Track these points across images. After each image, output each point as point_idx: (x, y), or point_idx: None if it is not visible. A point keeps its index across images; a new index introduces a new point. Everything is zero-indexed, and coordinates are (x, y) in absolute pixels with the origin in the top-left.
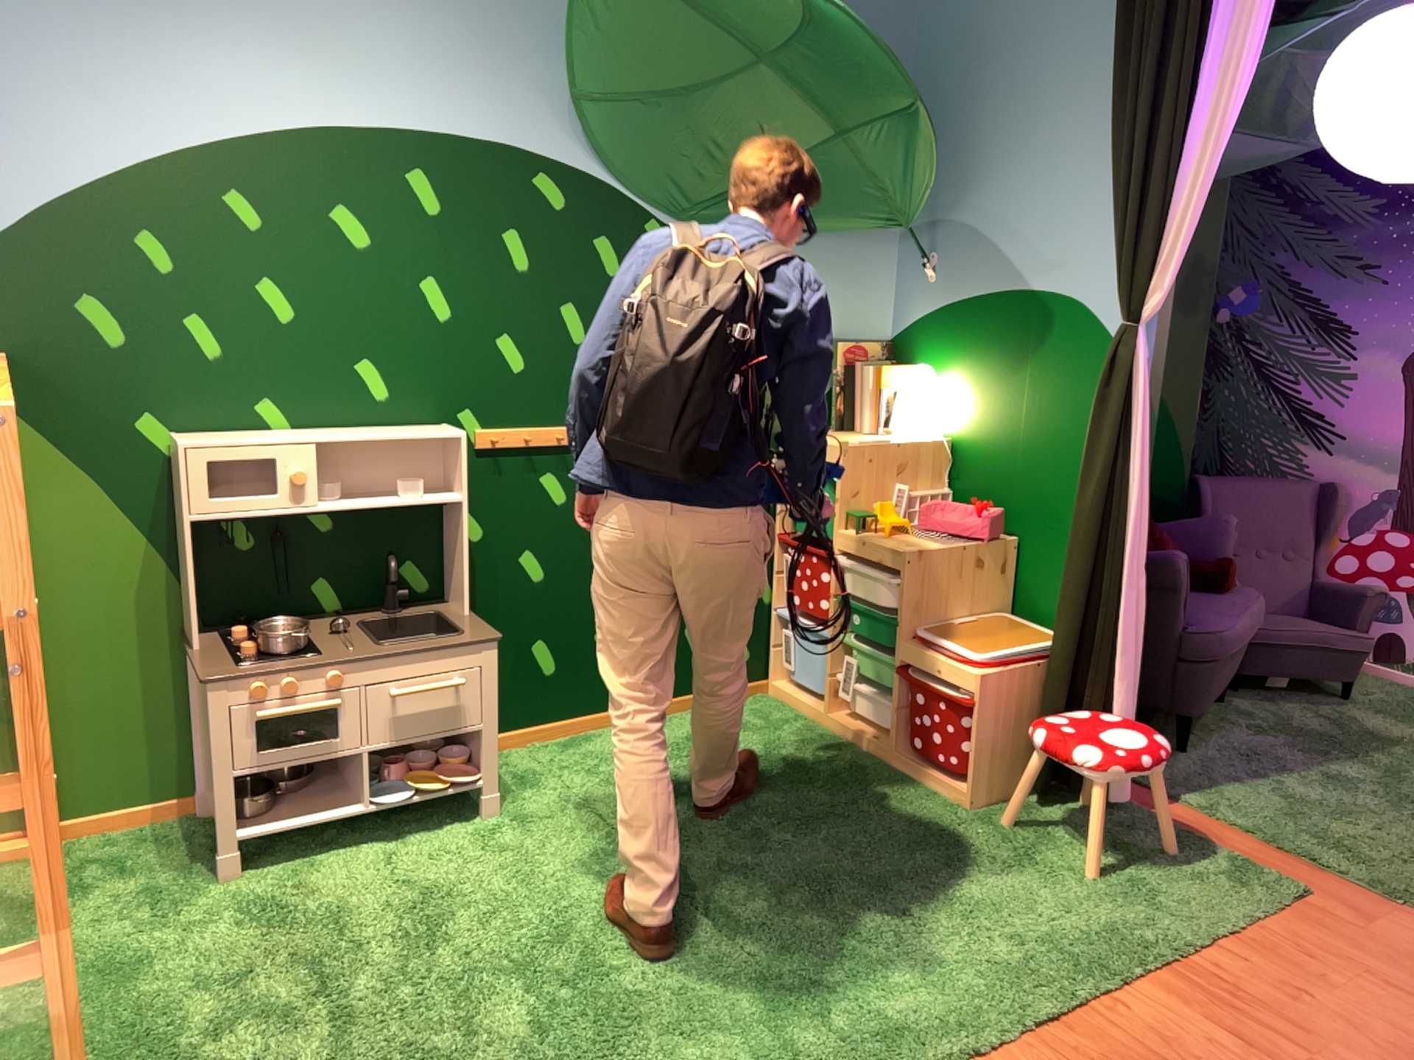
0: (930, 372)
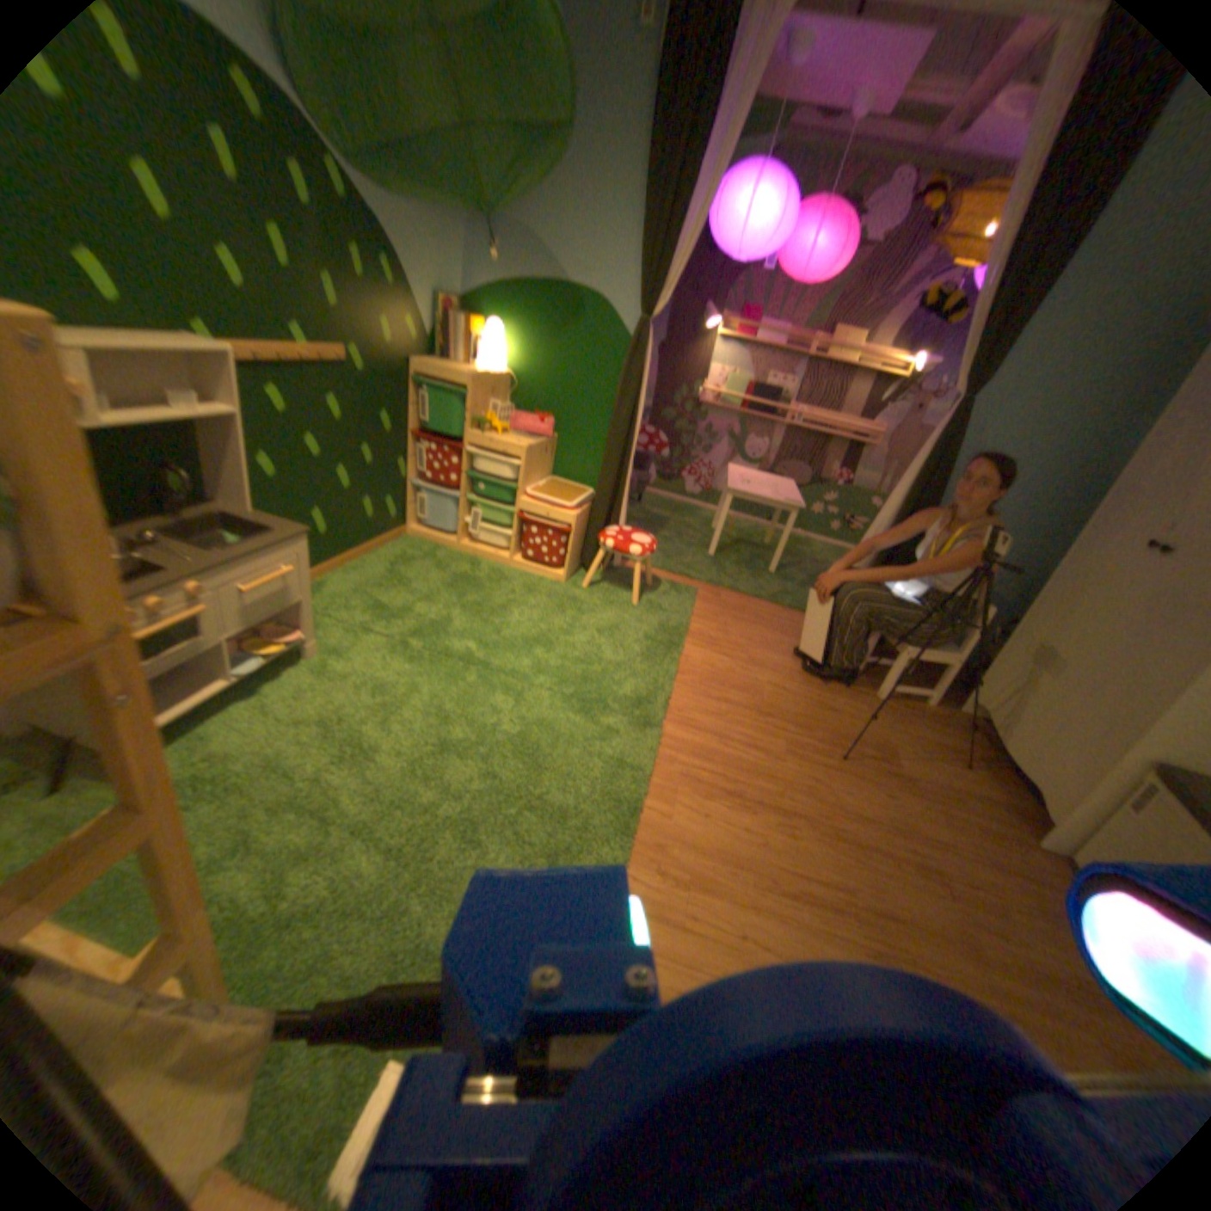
0: (495, 324)
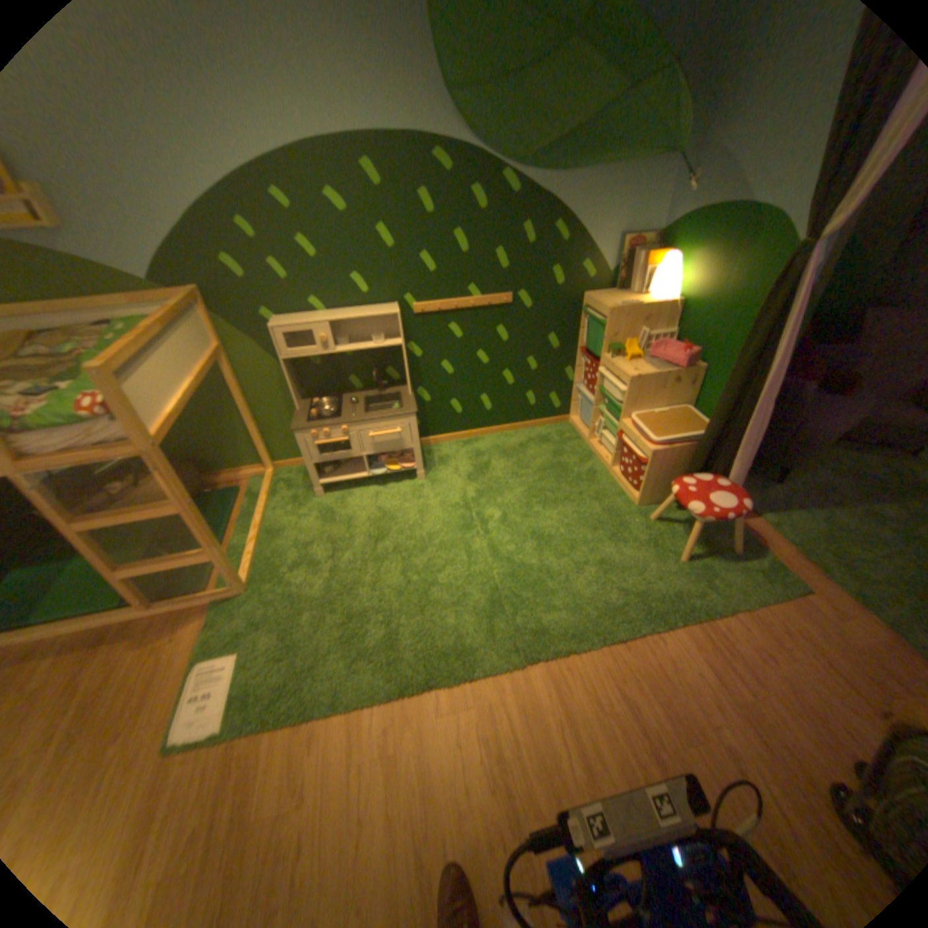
0: (684, 254)
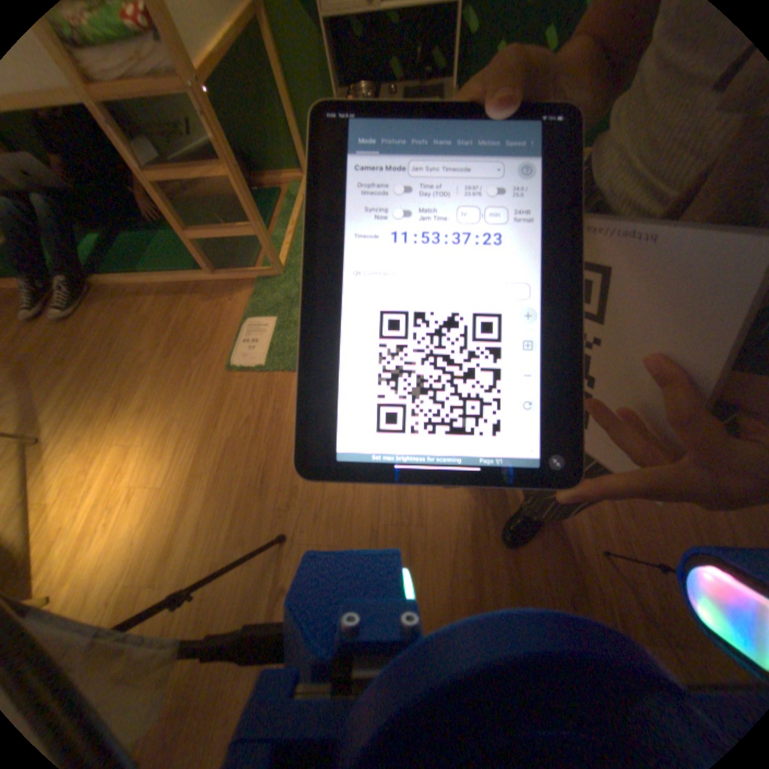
0: None
